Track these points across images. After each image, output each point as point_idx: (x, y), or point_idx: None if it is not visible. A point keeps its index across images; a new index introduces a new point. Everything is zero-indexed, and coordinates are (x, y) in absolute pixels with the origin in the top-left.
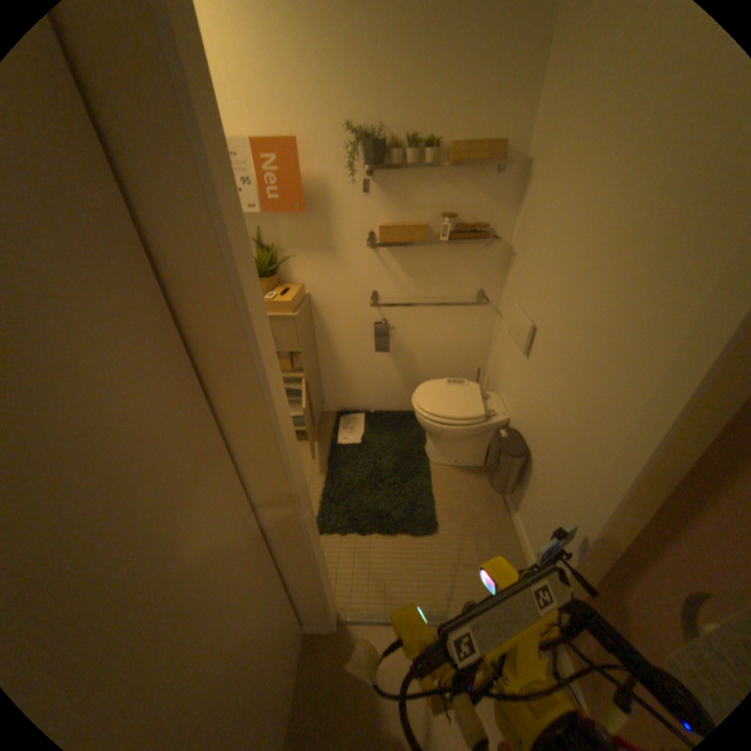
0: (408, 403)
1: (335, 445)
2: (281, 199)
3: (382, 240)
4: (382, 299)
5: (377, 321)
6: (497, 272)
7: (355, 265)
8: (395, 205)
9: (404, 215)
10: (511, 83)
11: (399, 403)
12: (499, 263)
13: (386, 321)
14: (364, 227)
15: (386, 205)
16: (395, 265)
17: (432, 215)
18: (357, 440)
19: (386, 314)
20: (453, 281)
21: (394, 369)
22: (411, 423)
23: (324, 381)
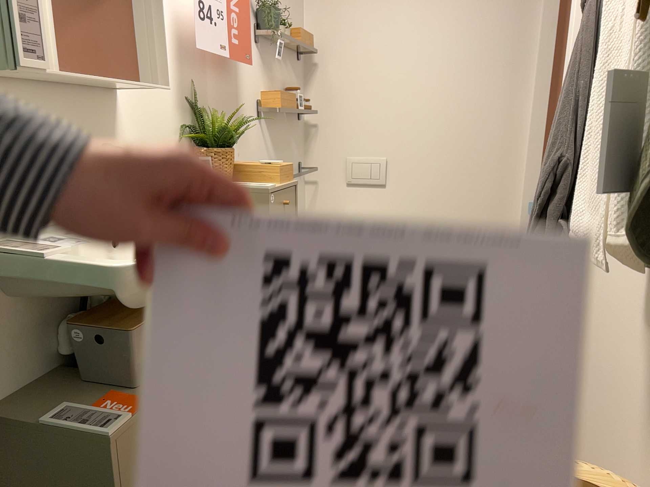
0: None
1: None
2: (240, 48)
3: (282, 106)
4: None
5: None
6: (303, 145)
7: (251, 139)
8: (267, 77)
9: (271, 88)
10: (296, 3)
11: None
12: (303, 137)
13: None
14: (255, 95)
15: (264, 76)
16: (269, 138)
17: (281, 90)
18: None
19: None
20: (290, 155)
21: None
22: None
23: None
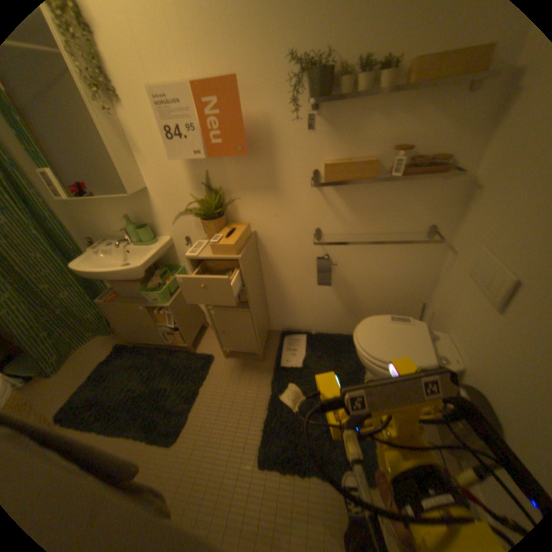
0: (347, 327)
1: (278, 368)
2: (223, 142)
3: (326, 178)
4: (324, 235)
5: (319, 256)
6: (455, 206)
7: (298, 203)
8: (341, 139)
9: (351, 150)
10: None
11: (338, 326)
12: (458, 196)
13: (328, 256)
14: (308, 165)
15: (331, 140)
16: (339, 201)
17: (383, 147)
18: (298, 363)
19: (328, 249)
20: (402, 217)
21: (334, 297)
22: (350, 348)
23: (269, 305)
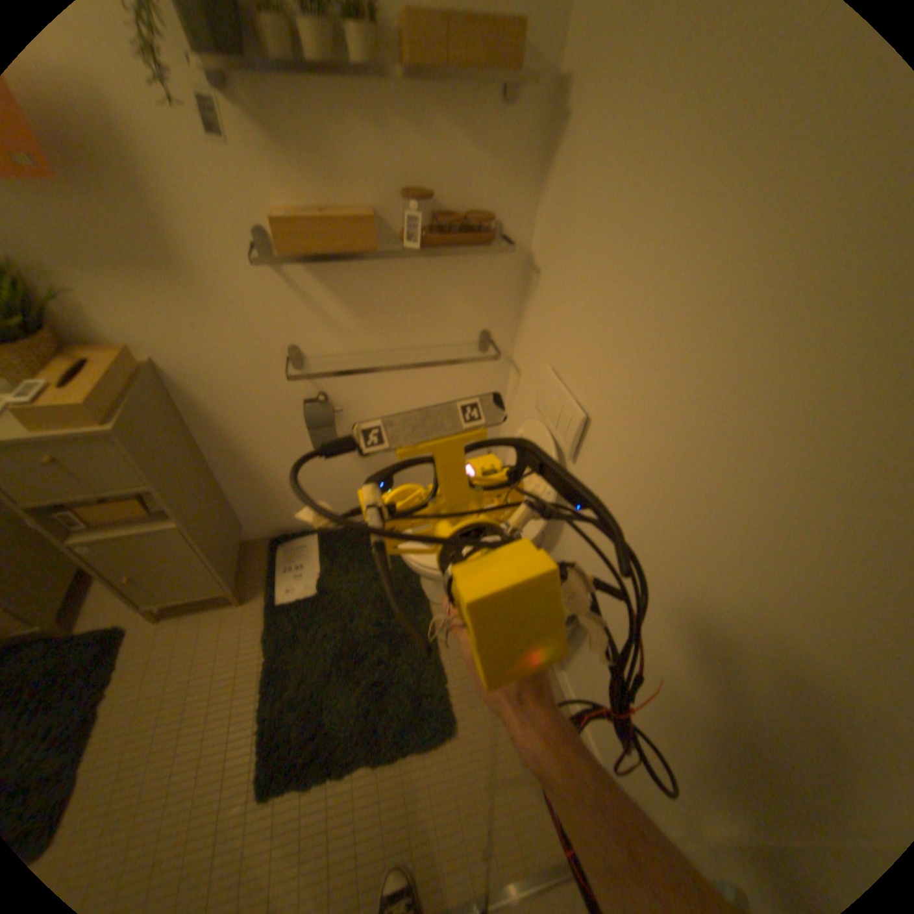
0: None
1: (271, 609)
2: None
3: (282, 245)
4: (310, 357)
5: (308, 396)
6: (510, 299)
7: (238, 296)
8: (299, 163)
9: (323, 188)
10: None
11: None
12: (512, 283)
13: (326, 394)
14: (237, 212)
15: (277, 162)
16: (322, 292)
17: (384, 189)
18: (308, 589)
19: (324, 382)
20: (438, 318)
21: (354, 463)
22: None
23: (232, 498)
